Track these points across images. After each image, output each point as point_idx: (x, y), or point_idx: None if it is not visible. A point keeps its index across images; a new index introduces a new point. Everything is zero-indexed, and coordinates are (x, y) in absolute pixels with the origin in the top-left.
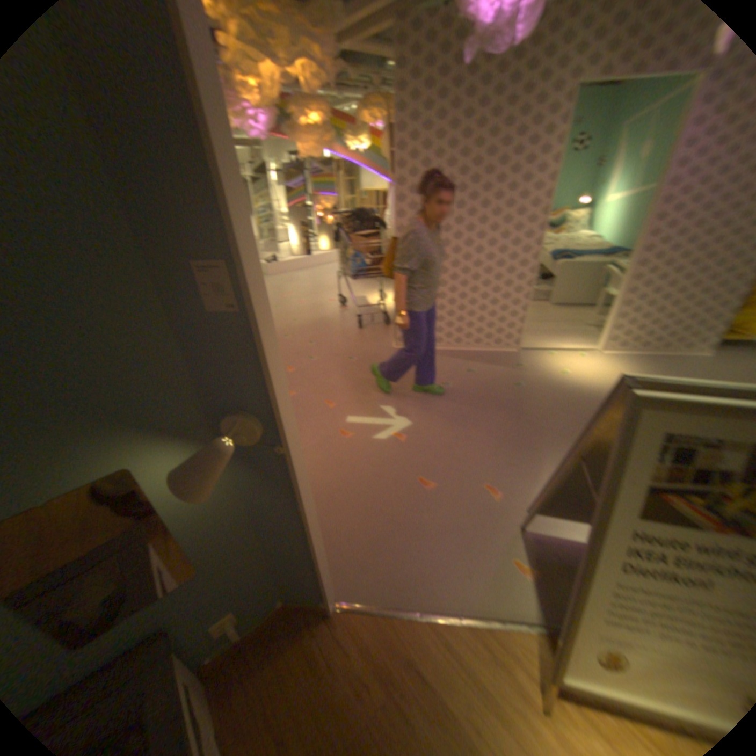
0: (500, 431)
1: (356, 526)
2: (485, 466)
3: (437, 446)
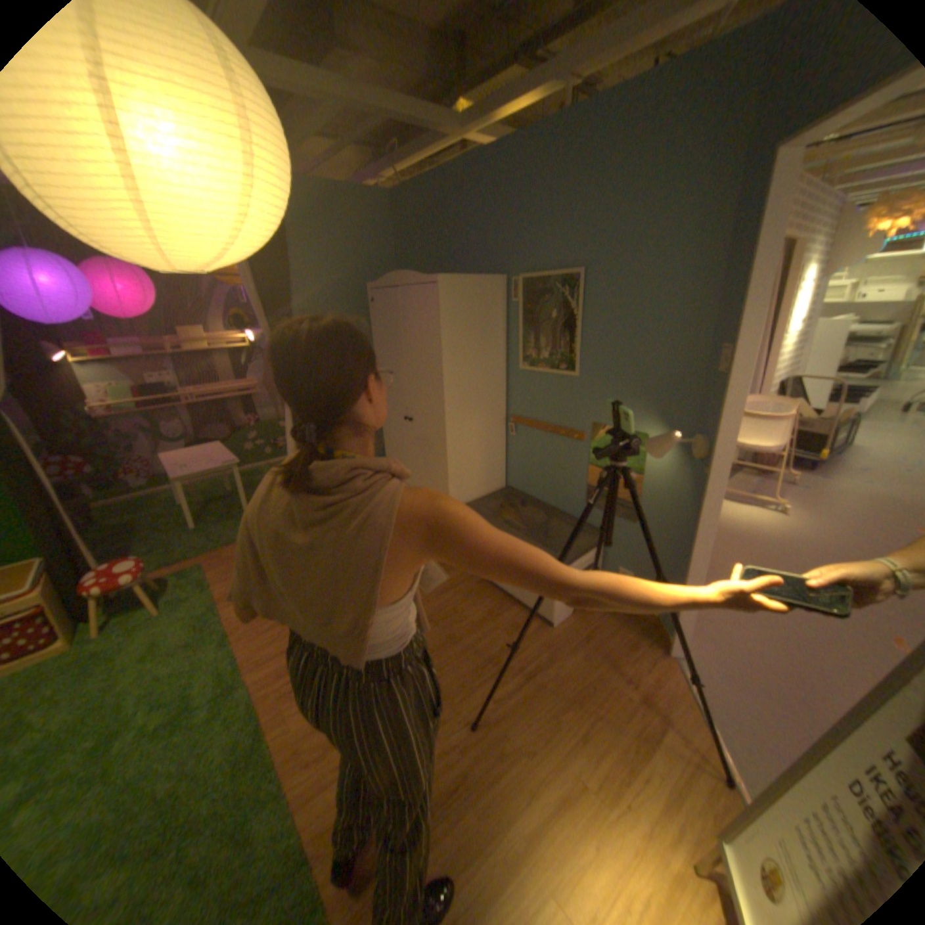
0: None
1: (768, 671)
2: None
3: None
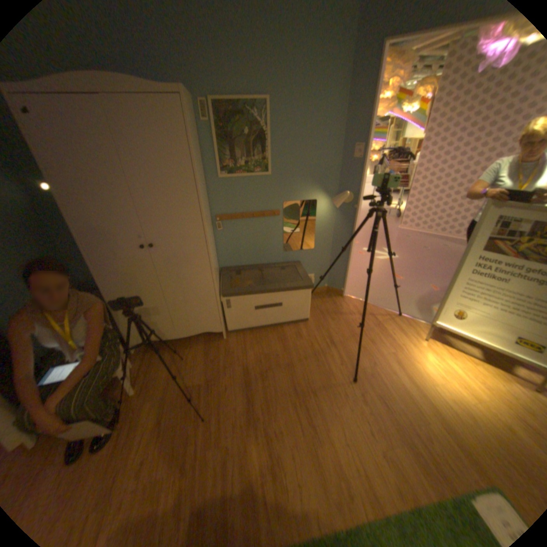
0: (450, 271)
1: (358, 280)
2: (433, 280)
3: (409, 268)
